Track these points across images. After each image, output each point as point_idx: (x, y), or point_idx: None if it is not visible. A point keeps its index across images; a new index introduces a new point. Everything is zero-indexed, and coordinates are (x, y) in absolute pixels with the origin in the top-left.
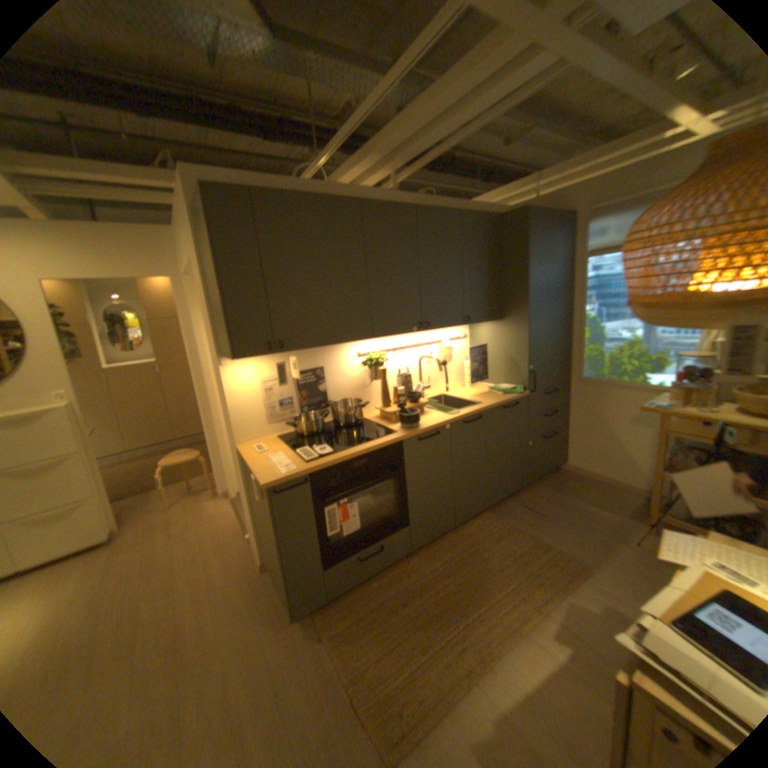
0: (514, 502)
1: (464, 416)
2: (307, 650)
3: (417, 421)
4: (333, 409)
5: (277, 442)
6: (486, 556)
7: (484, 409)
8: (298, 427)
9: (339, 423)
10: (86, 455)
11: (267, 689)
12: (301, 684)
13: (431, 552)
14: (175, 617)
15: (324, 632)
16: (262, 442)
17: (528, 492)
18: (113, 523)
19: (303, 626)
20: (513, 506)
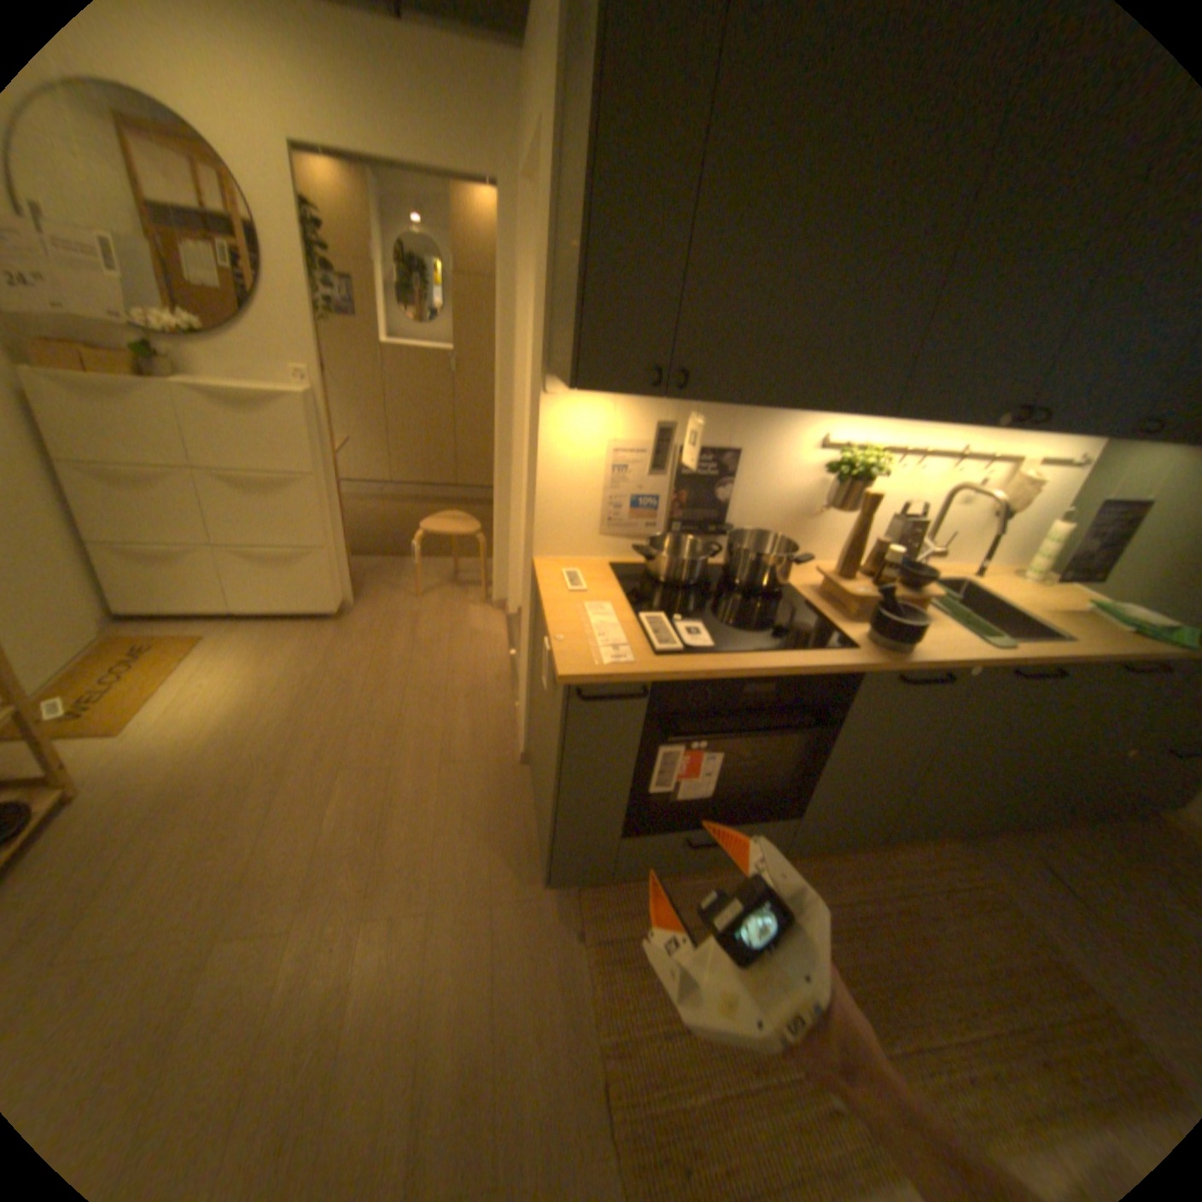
0: (1021, 841)
1: (1028, 662)
2: (559, 943)
3: (913, 639)
4: (731, 545)
5: (607, 578)
6: (932, 934)
7: (1082, 660)
8: (653, 562)
9: (733, 577)
10: (323, 483)
11: (484, 977)
12: (536, 1001)
13: (819, 869)
14: (389, 779)
15: (593, 926)
16: (580, 568)
17: (1059, 833)
18: (347, 593)
19: (562, 894)
20: (1018, 851)
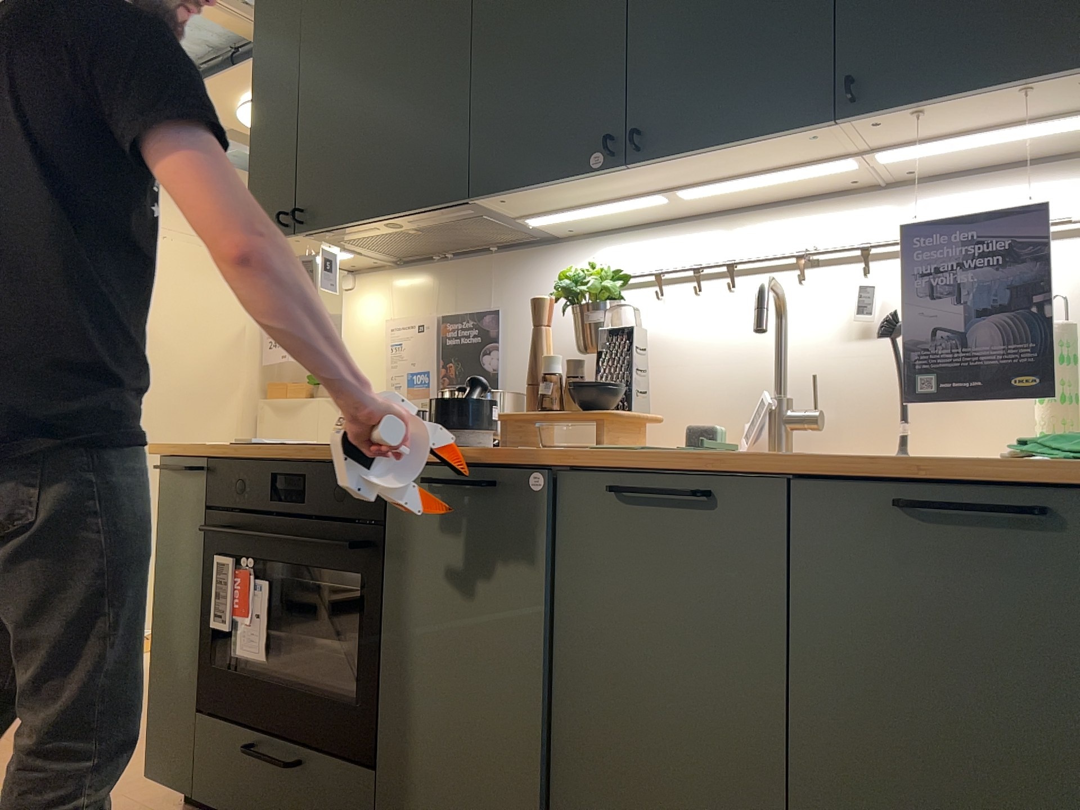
0: None
1: (616, 462)
2: None
3: (465, 432)
4: None
5: None
6: None
7: (741, 466)
8: None
9: None
10: None
11: None
12: None
13: None
14: None
15: None
16: None
17: None
18: None
19: None
20: None
